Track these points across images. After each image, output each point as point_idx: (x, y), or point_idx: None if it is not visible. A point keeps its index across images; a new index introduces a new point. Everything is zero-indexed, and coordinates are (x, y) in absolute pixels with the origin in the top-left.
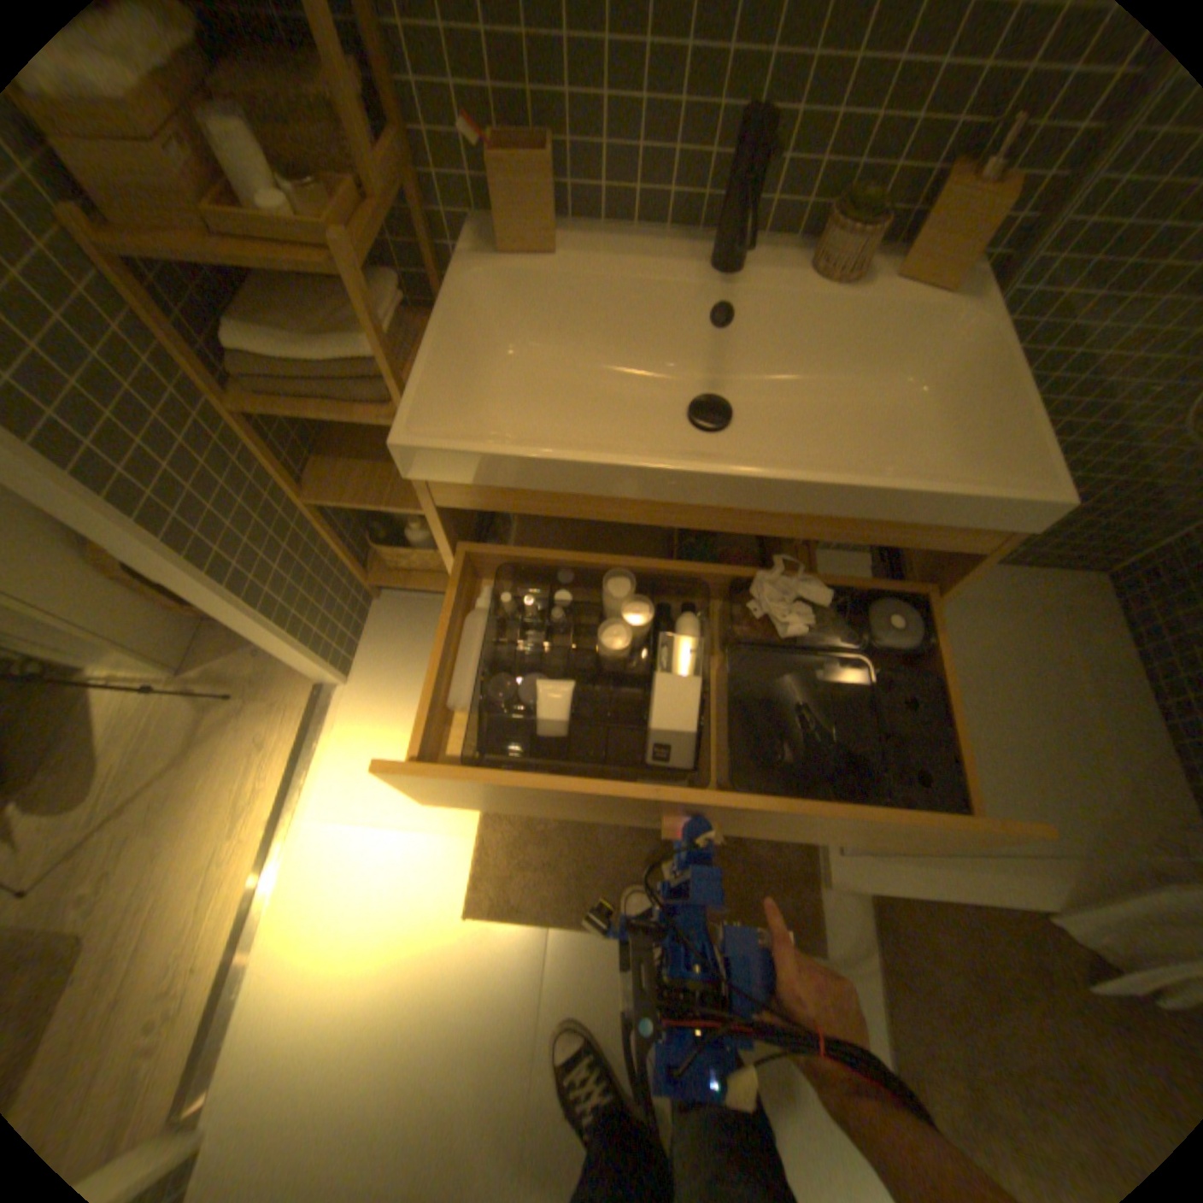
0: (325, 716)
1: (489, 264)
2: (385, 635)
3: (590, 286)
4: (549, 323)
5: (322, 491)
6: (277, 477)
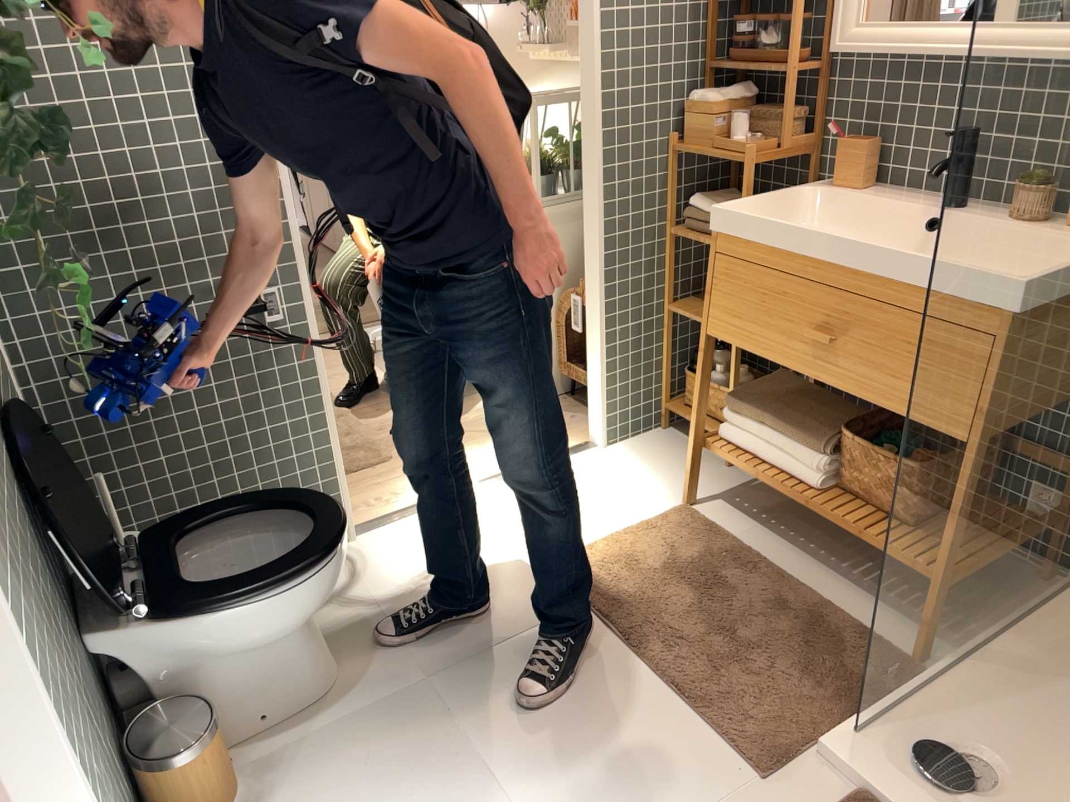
0: (580, 455)
1: (826, 192)
2: (652, 445)
3: (870, 208)
4: (842, 225)
5: (684, 297)
6: (670, 281)
